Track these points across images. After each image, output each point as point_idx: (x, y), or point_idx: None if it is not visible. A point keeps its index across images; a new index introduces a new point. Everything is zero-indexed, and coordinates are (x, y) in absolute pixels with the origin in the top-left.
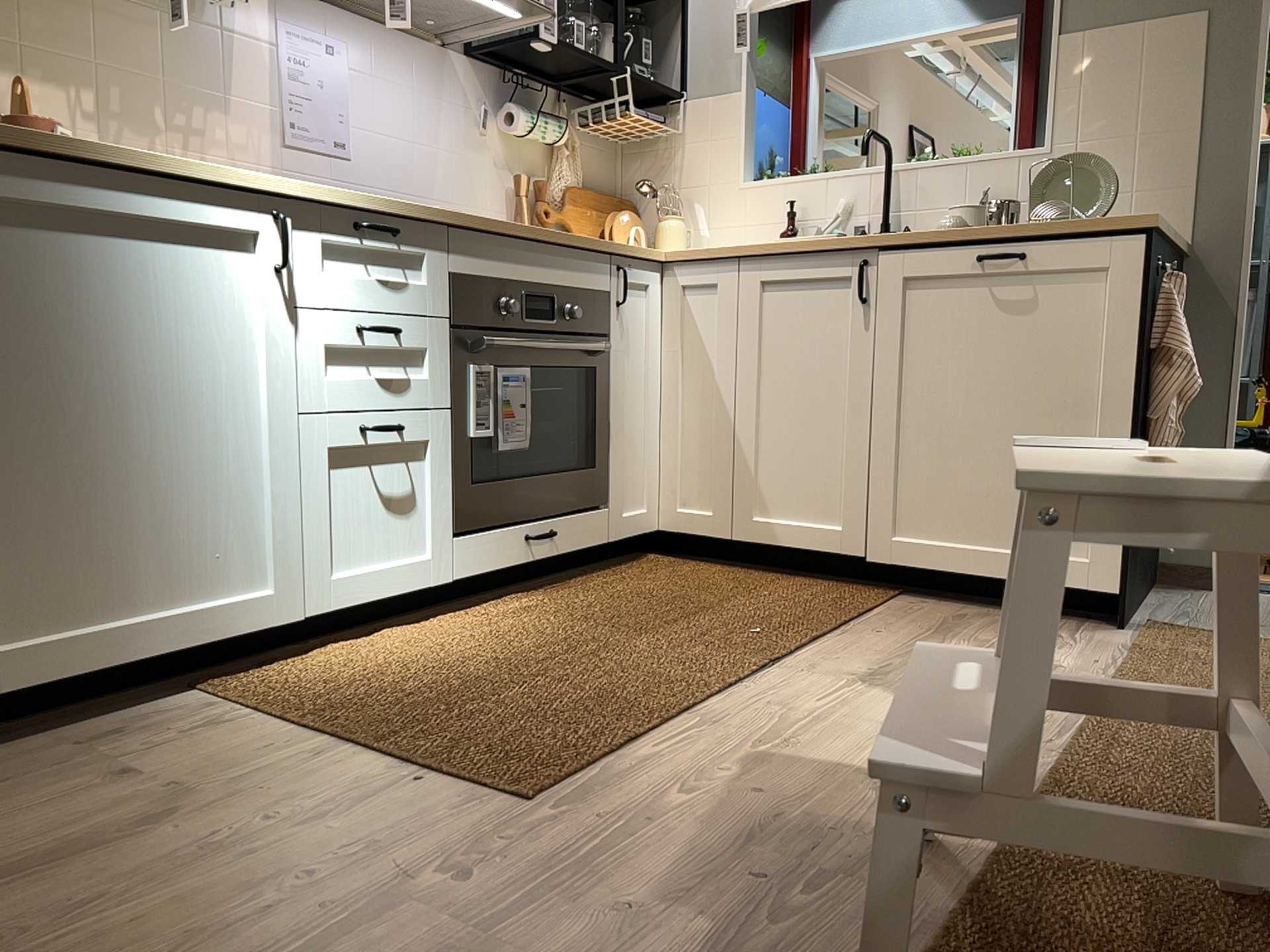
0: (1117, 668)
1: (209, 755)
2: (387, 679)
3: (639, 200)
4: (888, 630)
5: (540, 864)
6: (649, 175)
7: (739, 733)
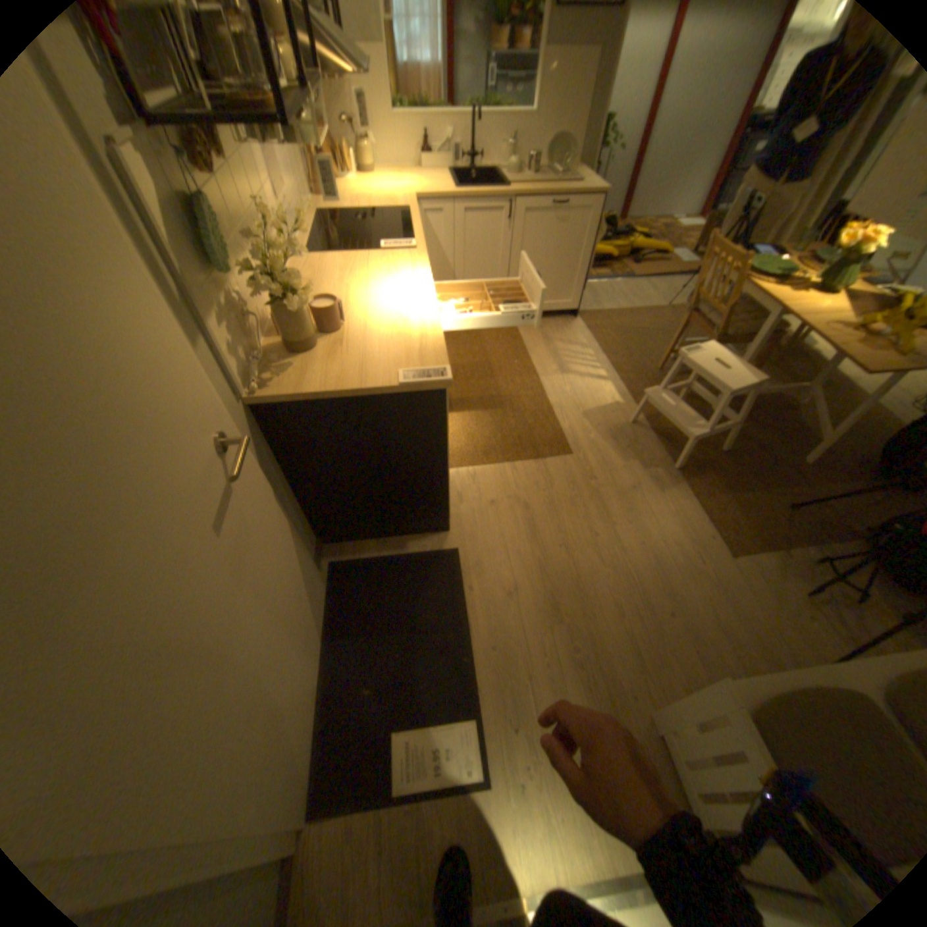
0: (596, 339)
1: (499, 484)
2: (478, 435)
3: (332, 120)
4: (540, 345)
5: (598, 465)
6: (327, 96)
7: (571, 407)
